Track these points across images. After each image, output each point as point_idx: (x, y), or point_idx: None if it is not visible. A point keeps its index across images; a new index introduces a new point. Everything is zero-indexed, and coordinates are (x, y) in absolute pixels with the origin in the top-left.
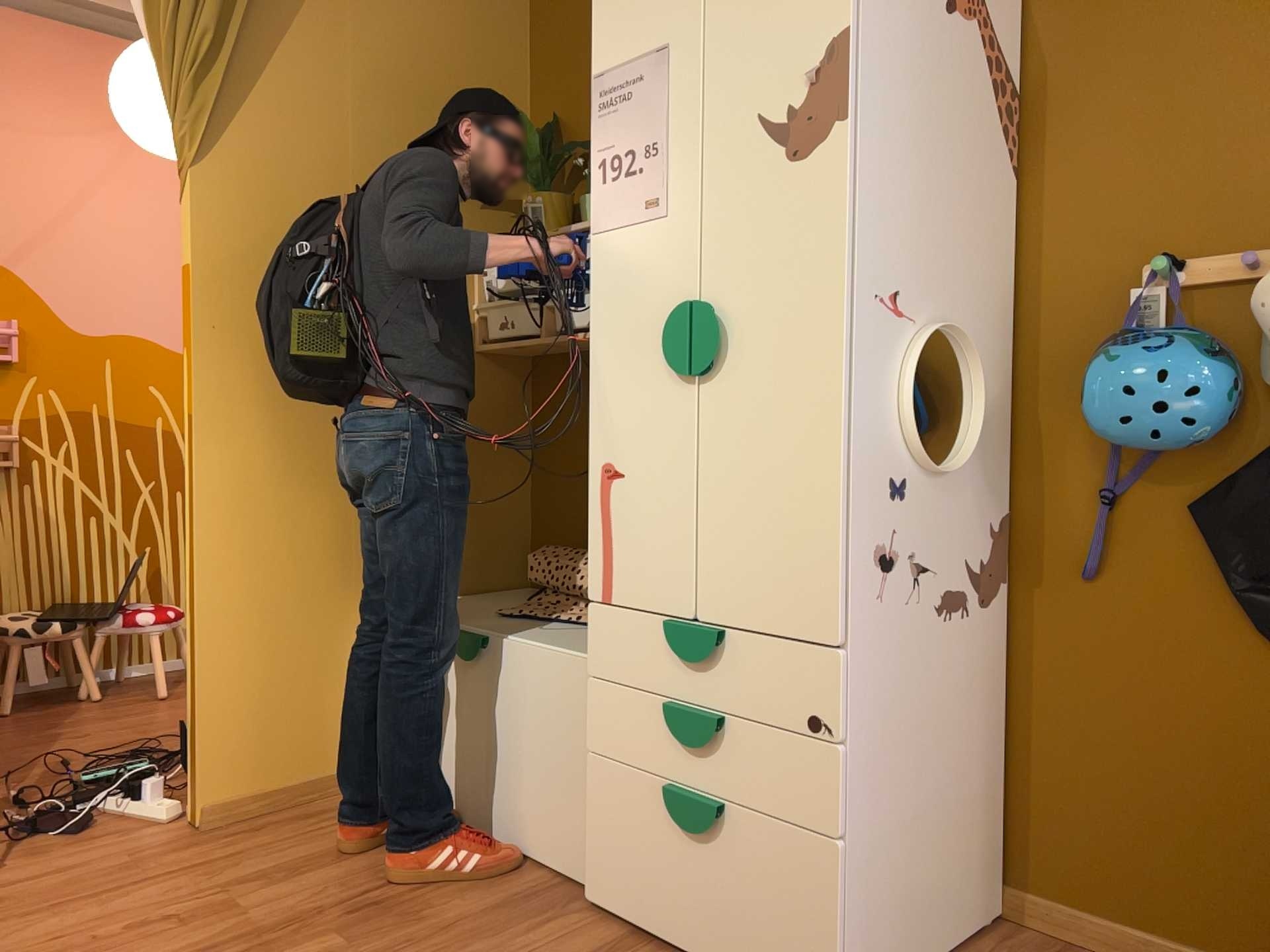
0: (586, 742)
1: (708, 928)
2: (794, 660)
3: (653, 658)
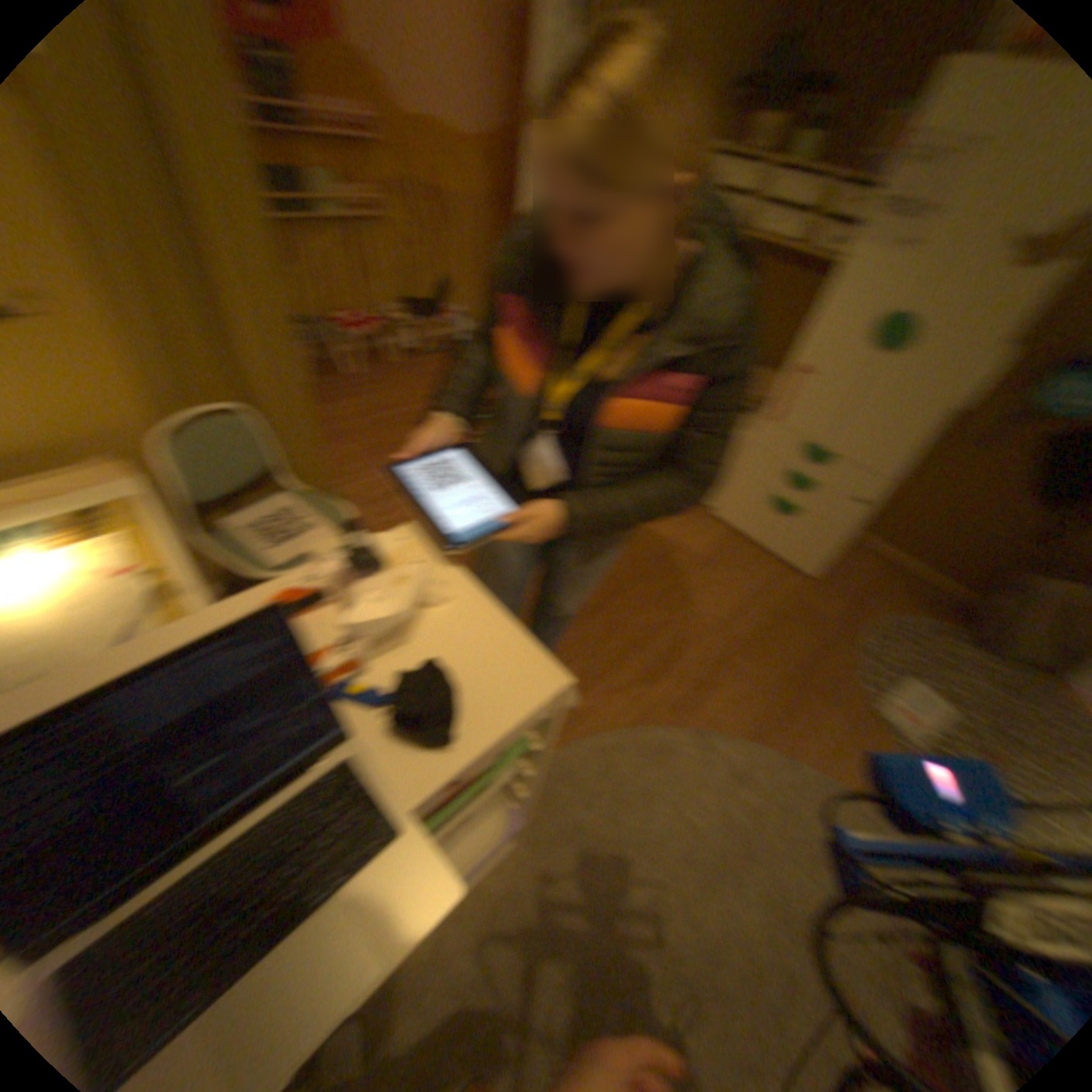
0: (741, 466)
1: (775, 539)
2: (867, 477)
3: (793, 451)
